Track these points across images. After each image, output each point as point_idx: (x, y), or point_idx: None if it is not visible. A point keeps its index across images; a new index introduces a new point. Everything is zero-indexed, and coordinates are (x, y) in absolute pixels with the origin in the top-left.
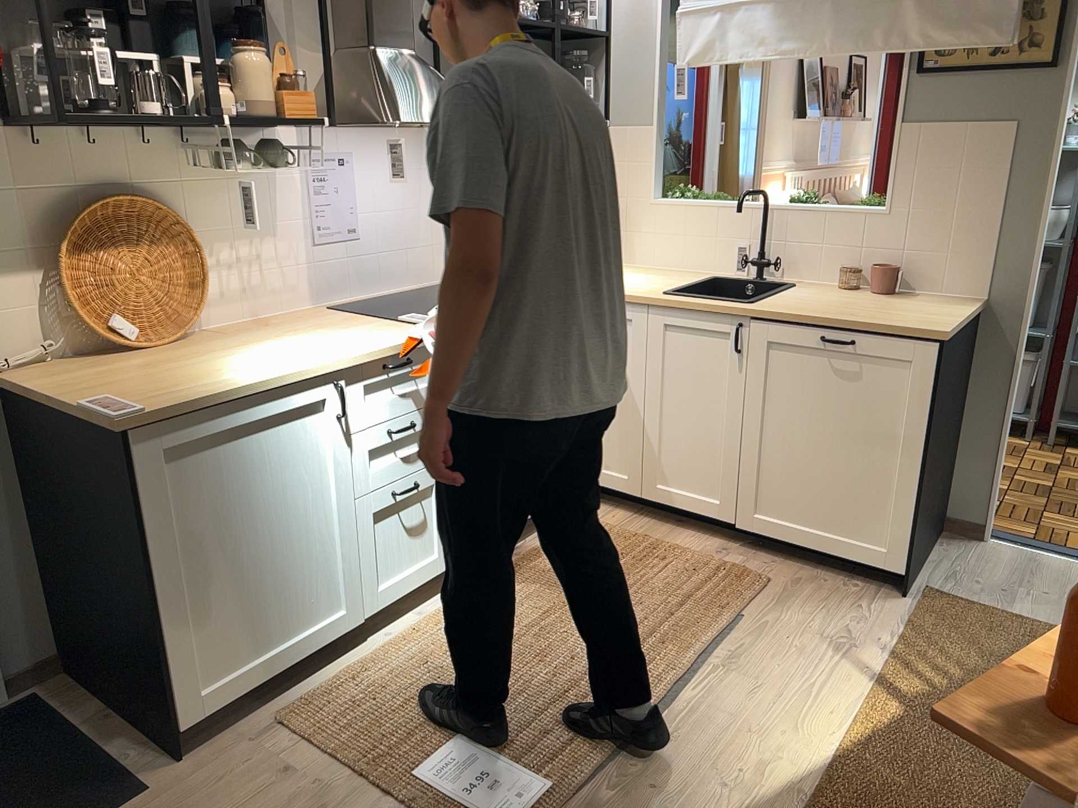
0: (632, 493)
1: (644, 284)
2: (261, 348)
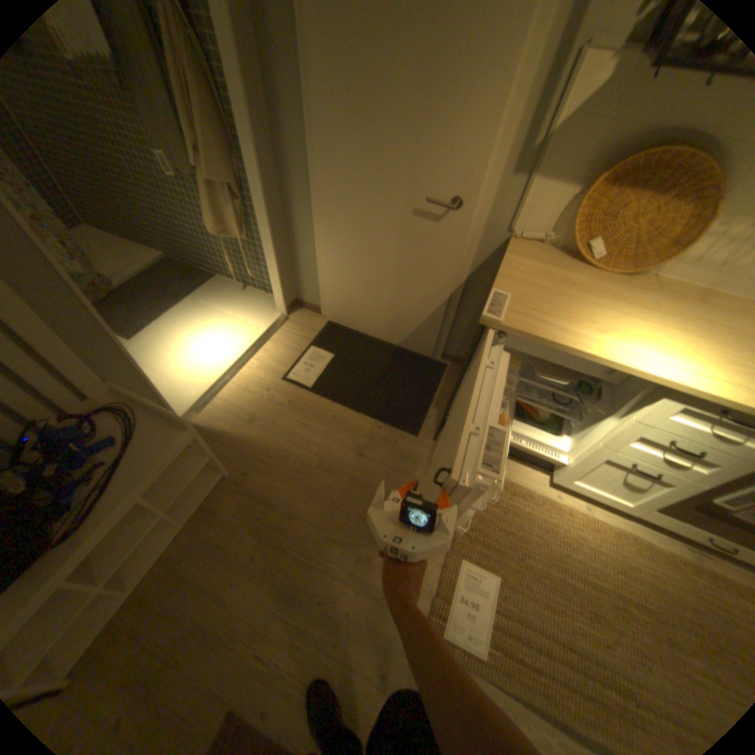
0: None
1: None
2: (657, 321)
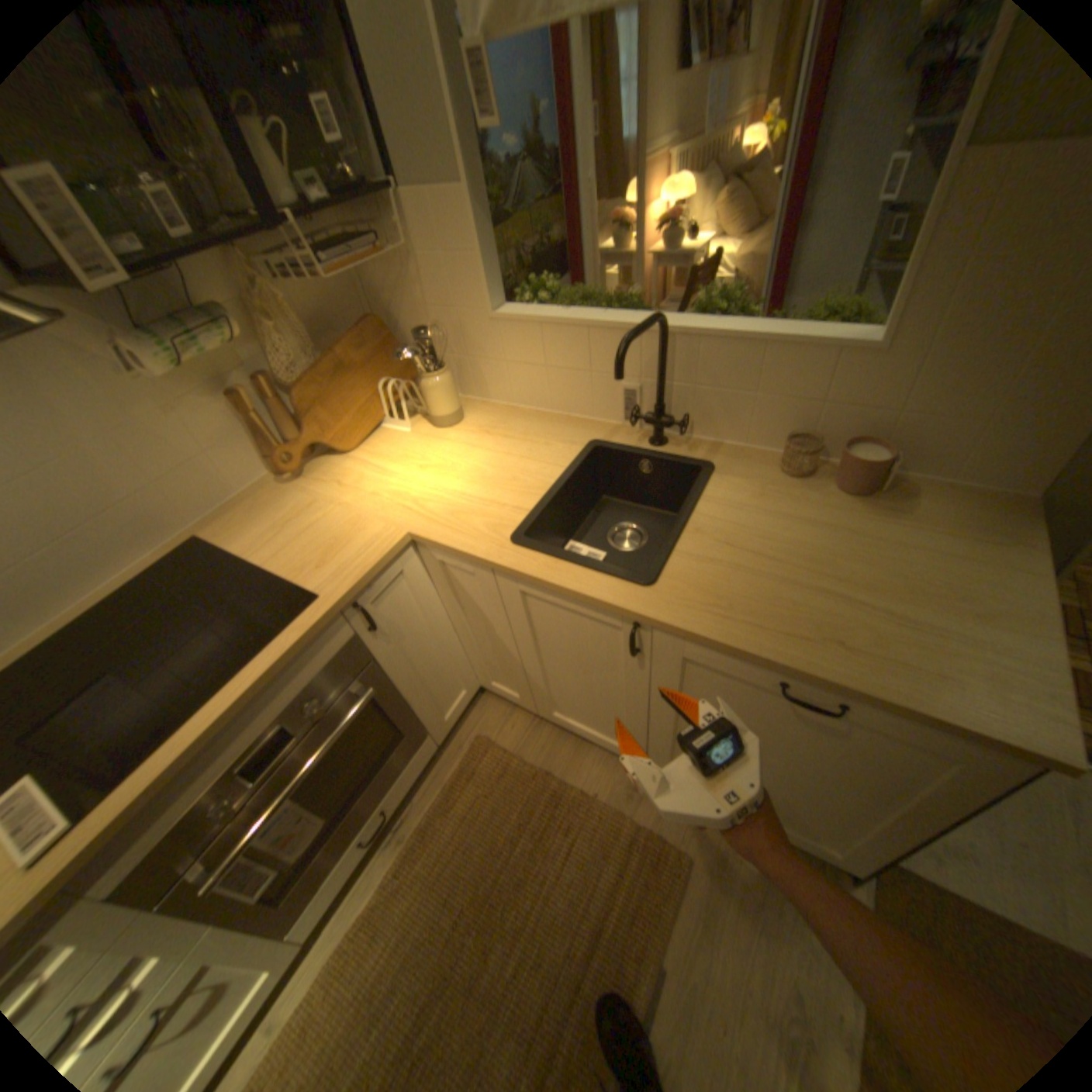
0: (524, 707)
1: (487, 491)
2: None
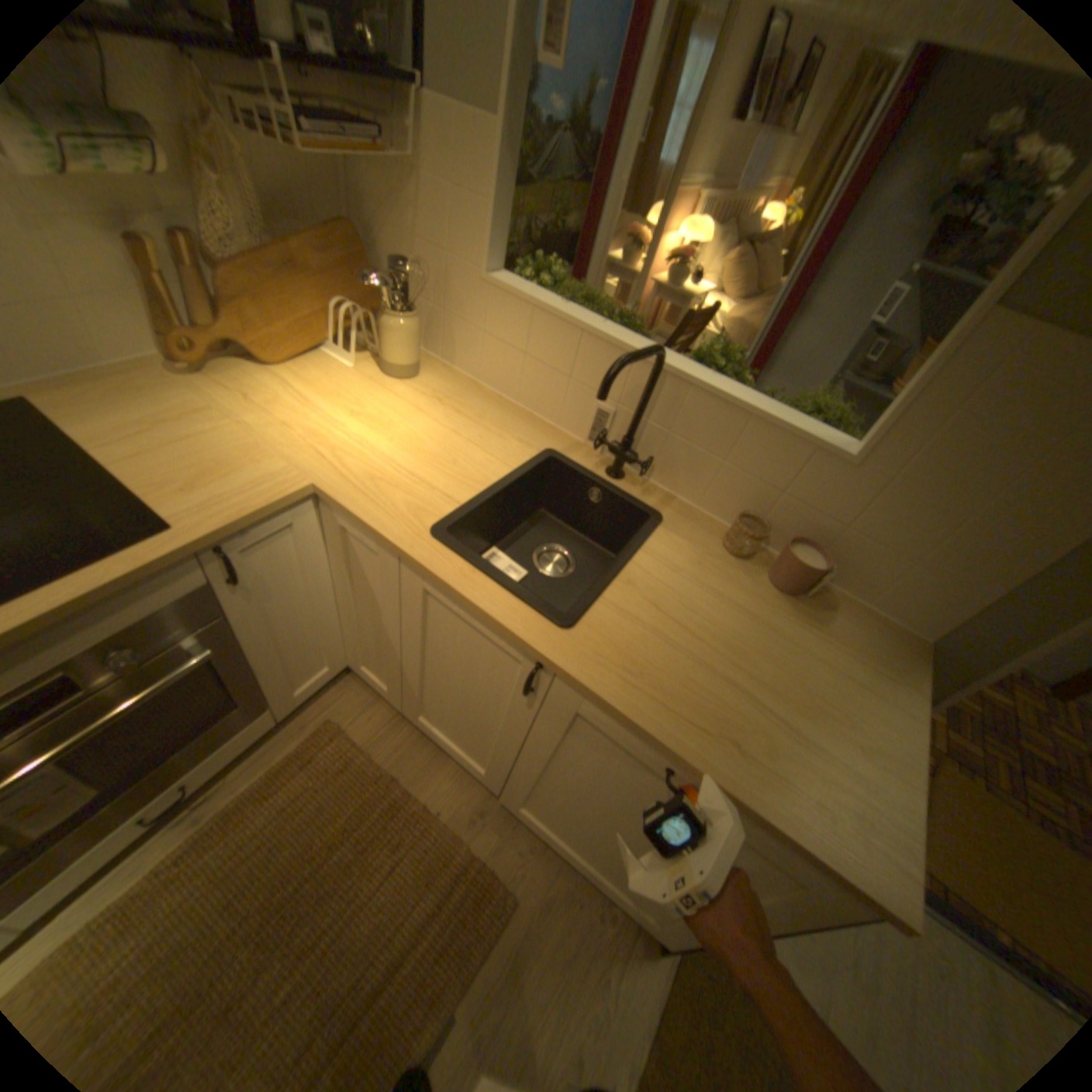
0: (391, 703)
1: (423, 468)
2: None
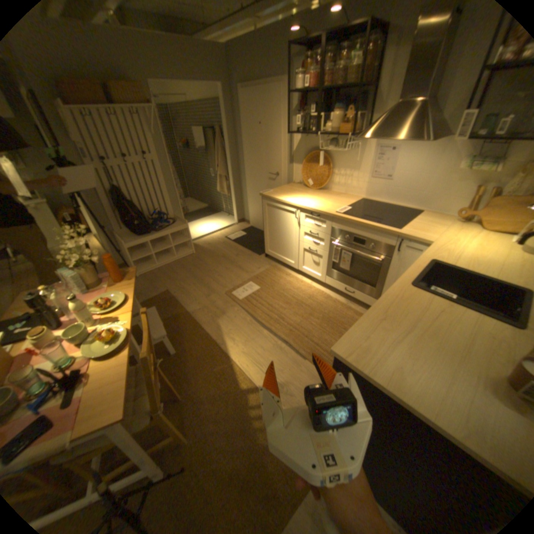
0: None
1: (466, 258)
2: (311, 196)
